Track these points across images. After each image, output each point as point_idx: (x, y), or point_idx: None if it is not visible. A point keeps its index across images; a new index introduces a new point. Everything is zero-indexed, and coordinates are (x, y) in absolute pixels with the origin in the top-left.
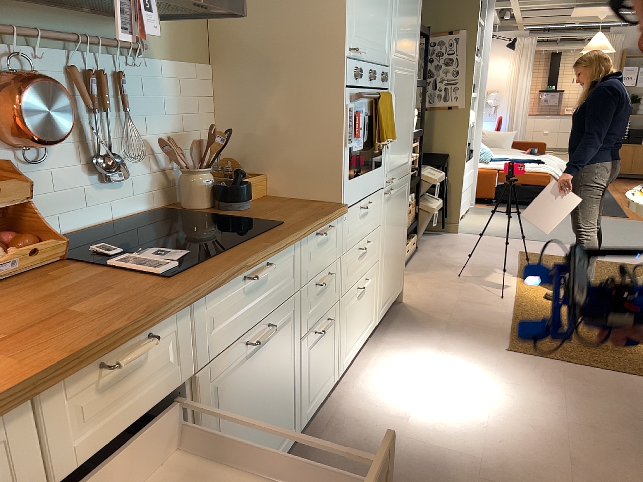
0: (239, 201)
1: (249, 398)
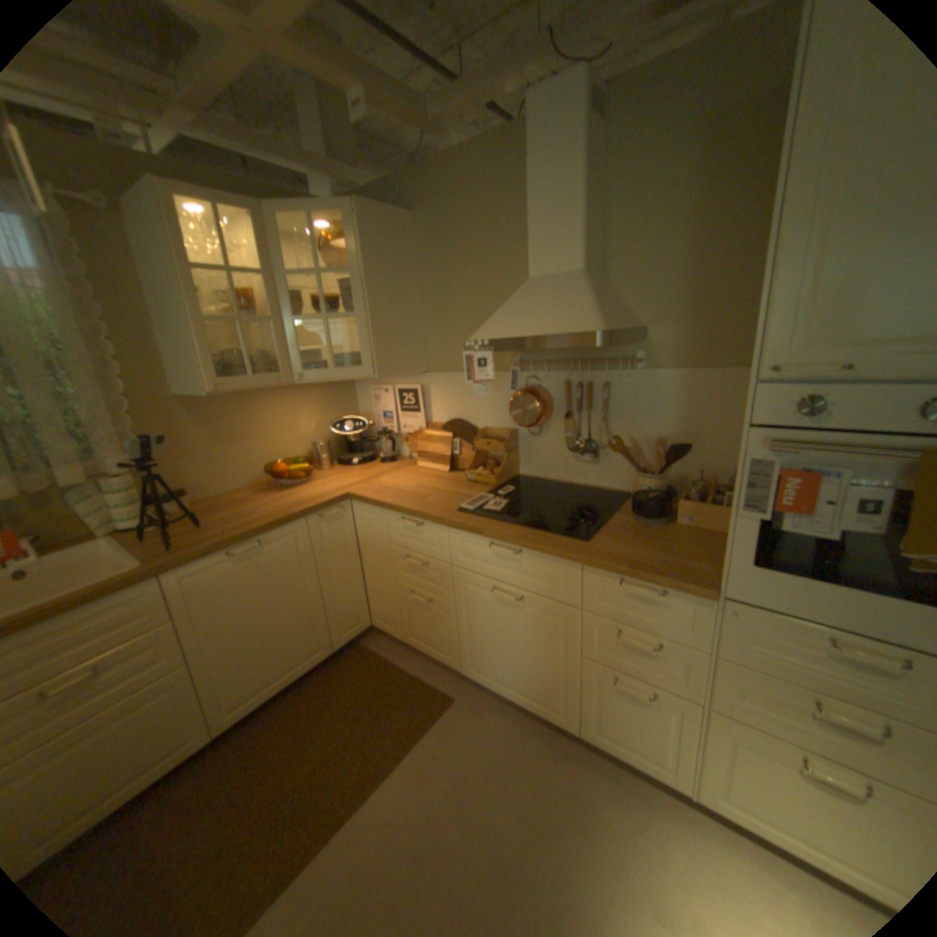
0: (635, 512)
1: (498, 627)
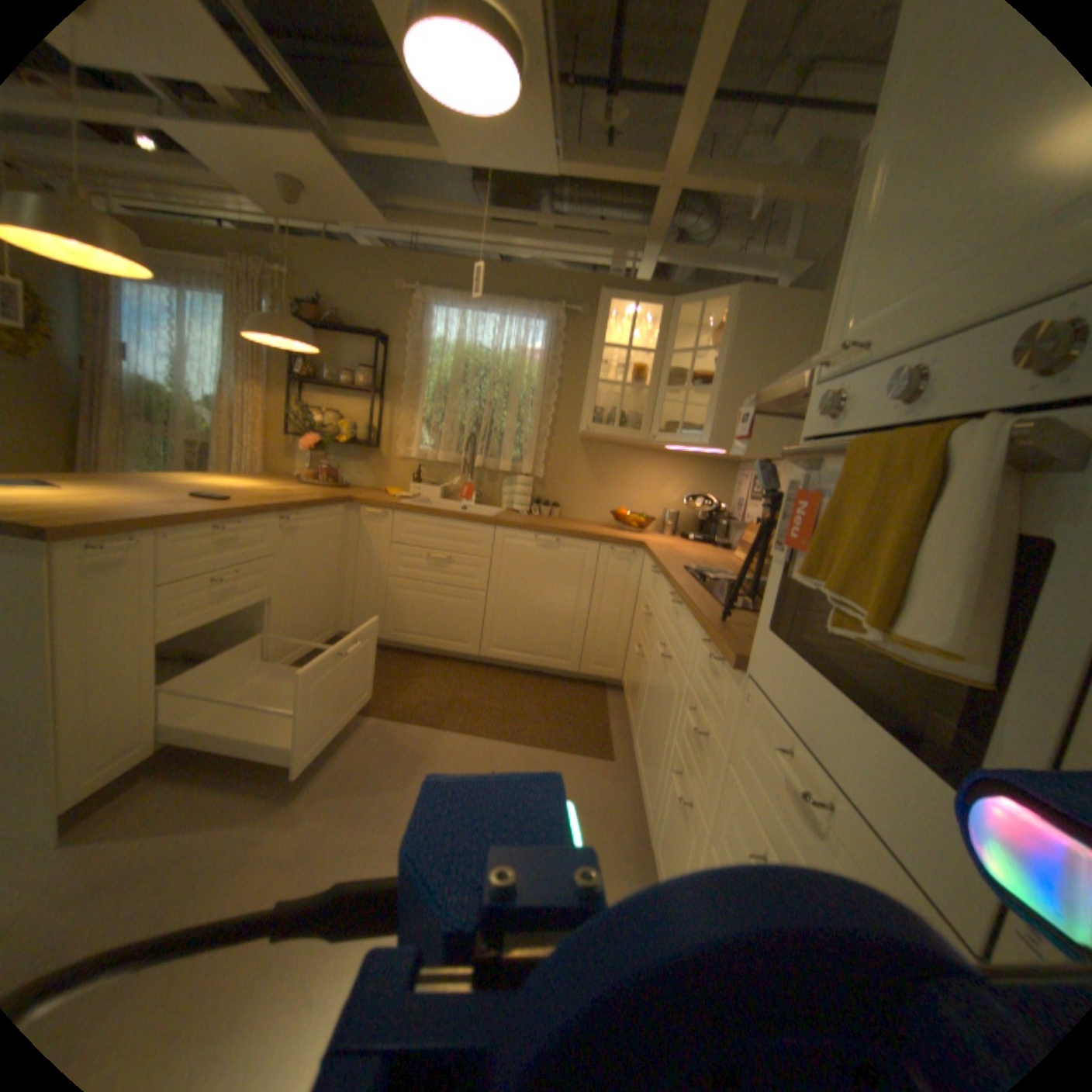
0: None
1: (655, 693)
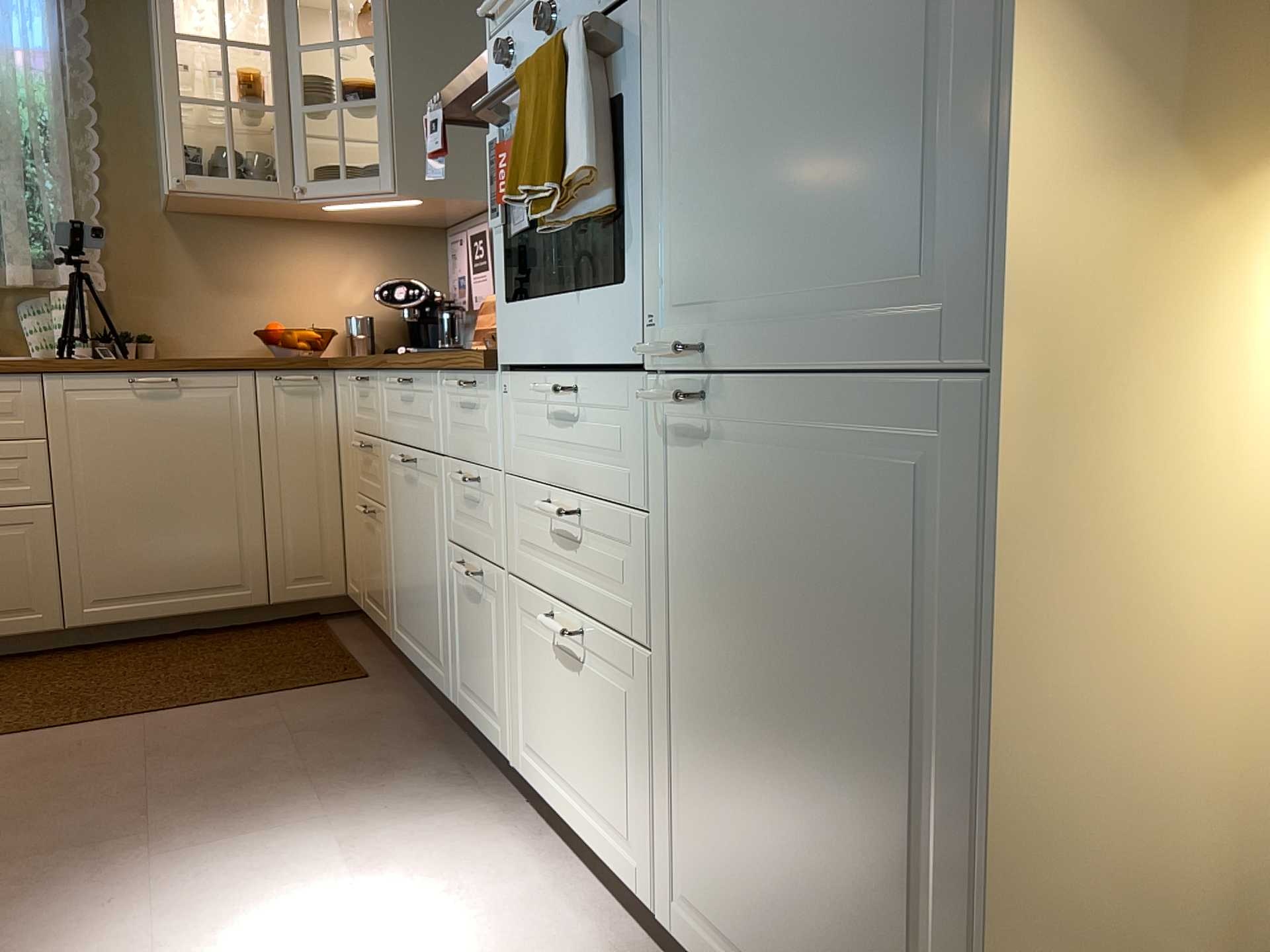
0: None
1: (406, 528)
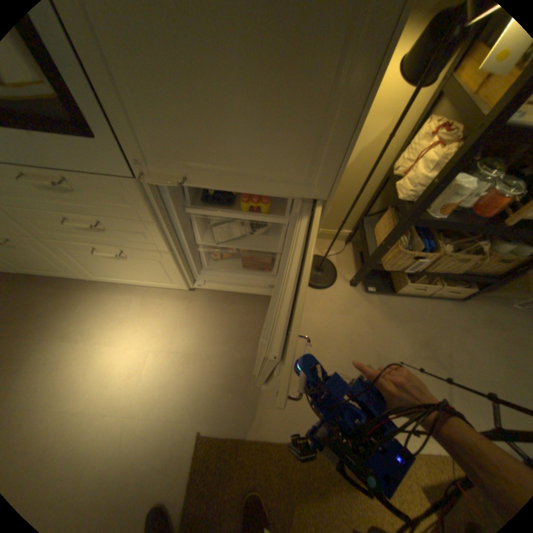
0: None
1: None
